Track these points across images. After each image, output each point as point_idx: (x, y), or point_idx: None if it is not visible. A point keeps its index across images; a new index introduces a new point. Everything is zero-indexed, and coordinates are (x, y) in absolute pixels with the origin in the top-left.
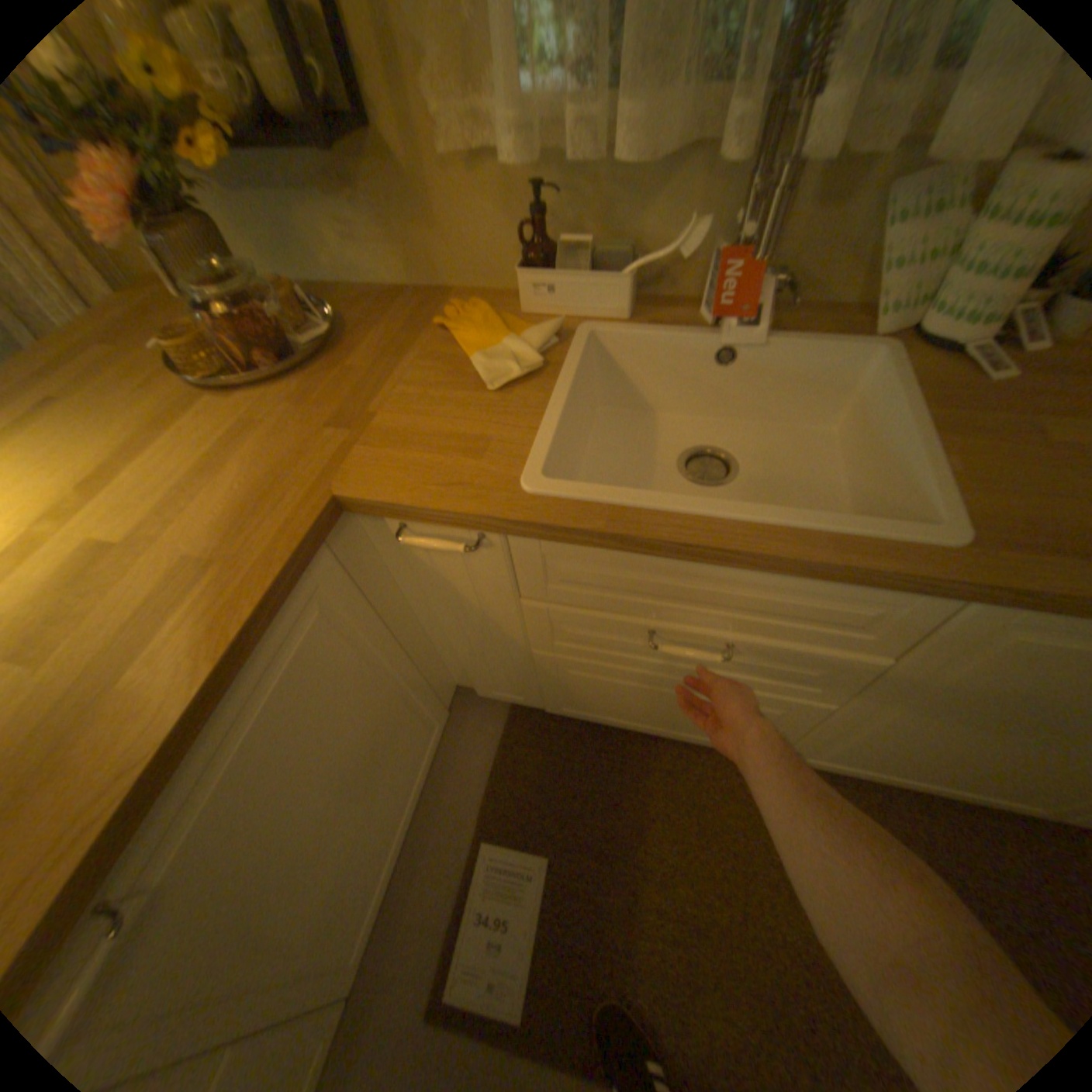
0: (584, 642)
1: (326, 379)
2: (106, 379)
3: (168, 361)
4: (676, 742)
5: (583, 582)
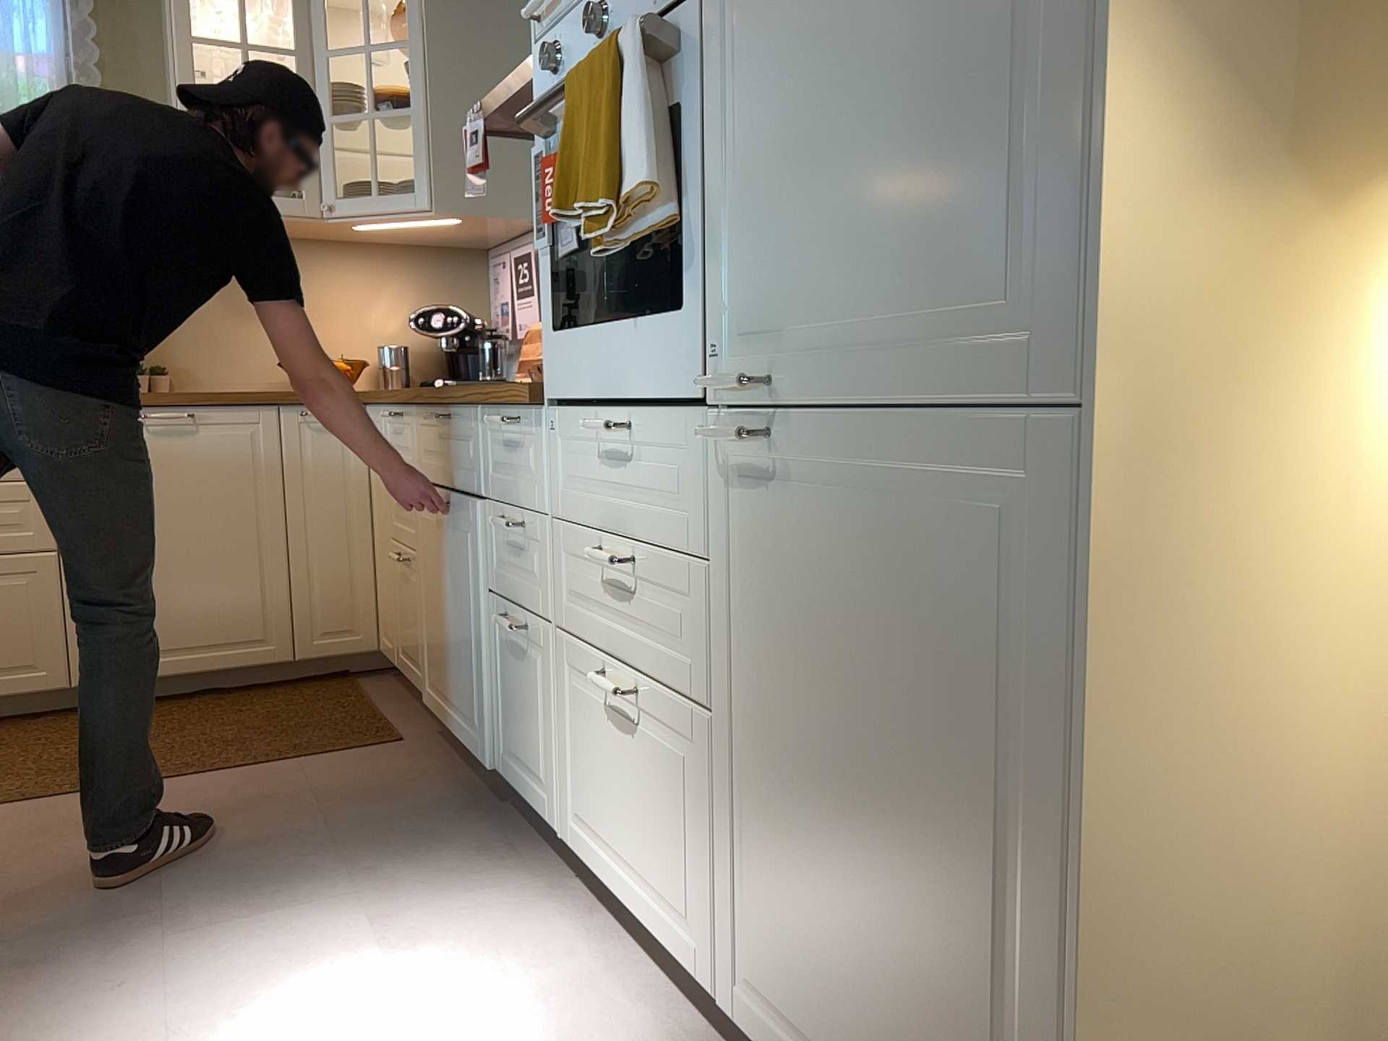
0: None
1: None
2: None
3: None
4: None
5: None
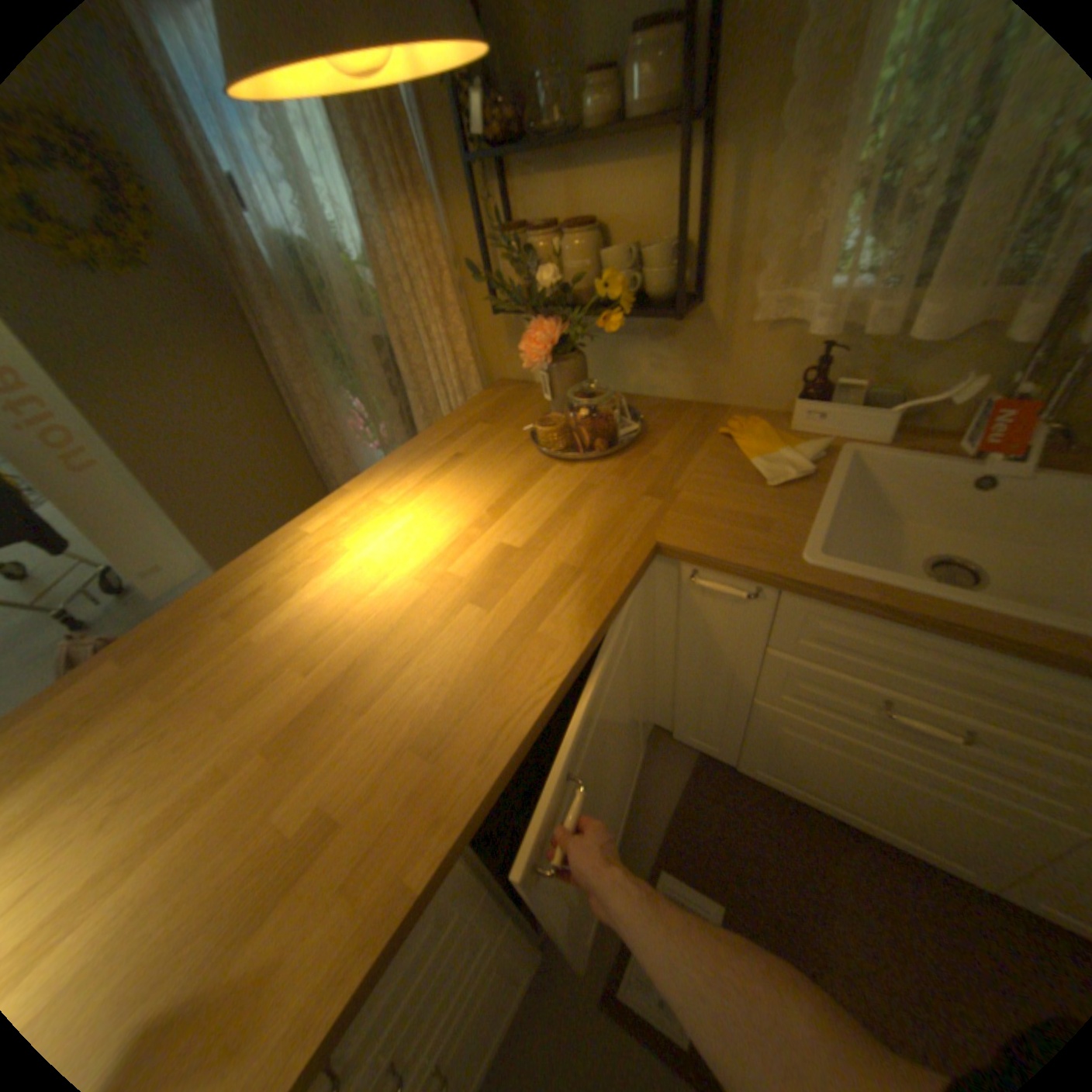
0: (815, 701)
1: (640, 463)
2: (492, 445)
3: (528, 438)
4: (872, 844)
5: (837, 644)
